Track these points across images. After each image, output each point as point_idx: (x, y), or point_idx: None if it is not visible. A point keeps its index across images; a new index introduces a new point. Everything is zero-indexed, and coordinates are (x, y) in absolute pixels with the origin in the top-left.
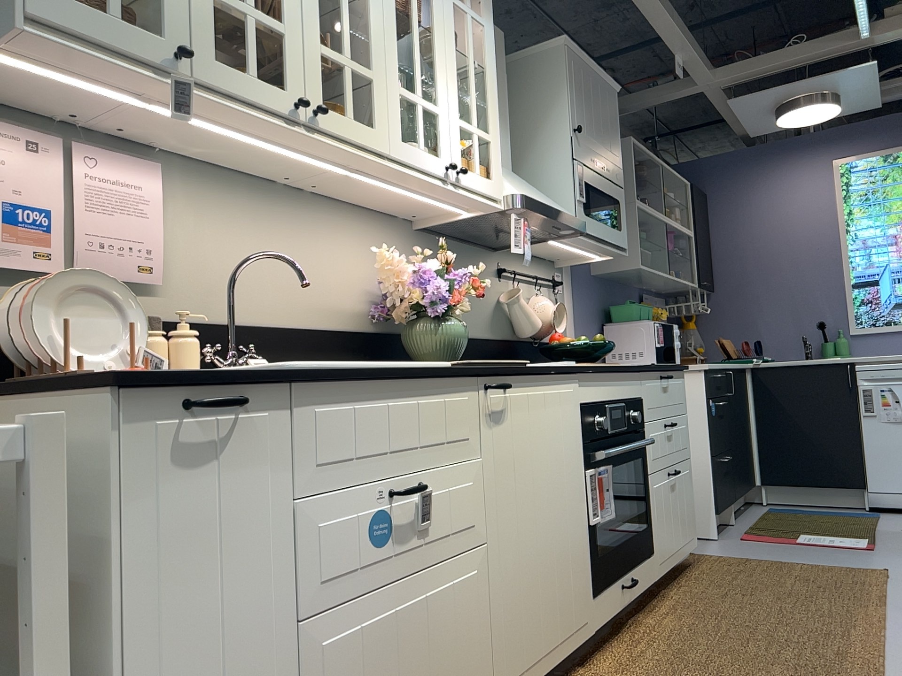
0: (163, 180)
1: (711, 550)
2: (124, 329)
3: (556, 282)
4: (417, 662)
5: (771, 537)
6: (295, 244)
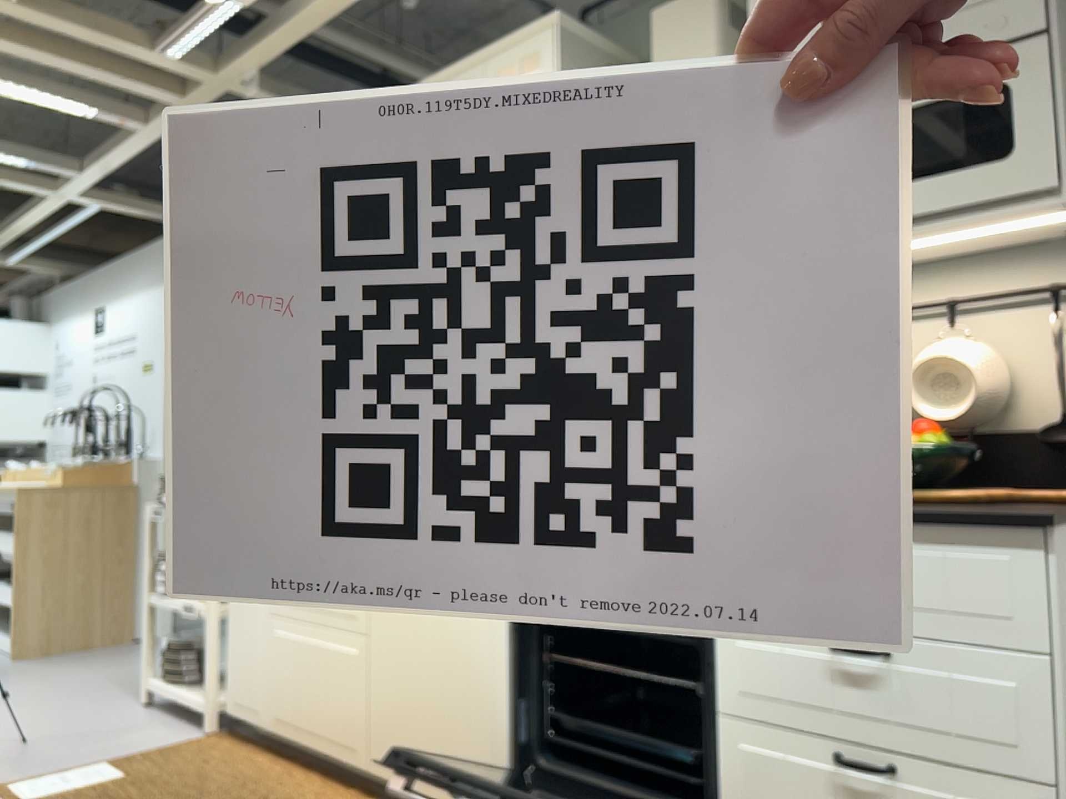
0: None
1: None
2: None
3: (1055, 290)
4: (315, 679)
5: None
6: None
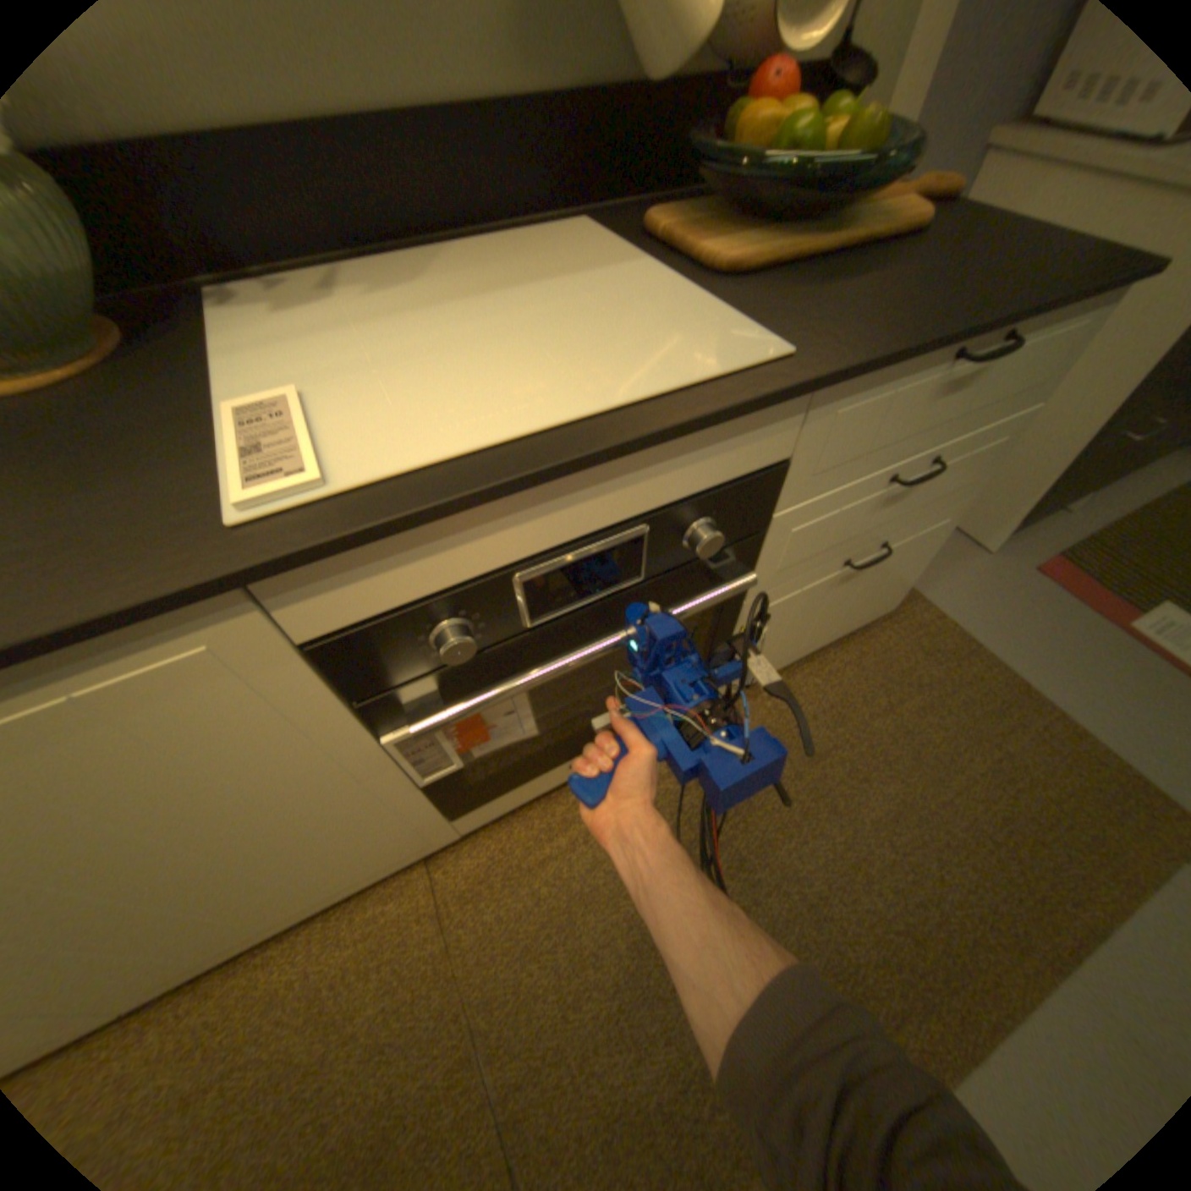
0: None
1: (947, 585)
2: None
3: None
4: None
5: (1095, 589)
6: None
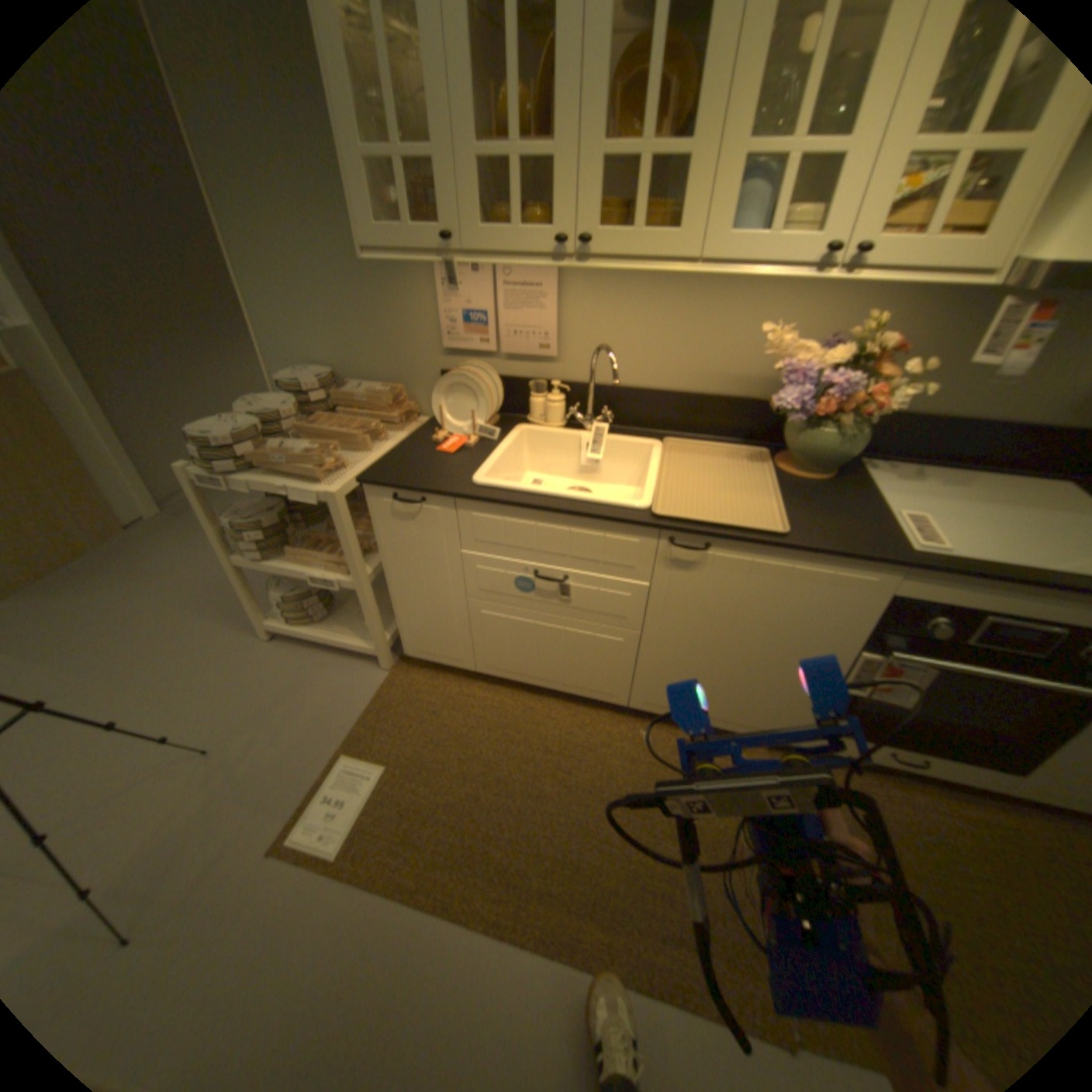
0: (566, 272)
1: None
2: (489, 406)
3: None
4: (555, 652)
5: None
6: (695, 313)
